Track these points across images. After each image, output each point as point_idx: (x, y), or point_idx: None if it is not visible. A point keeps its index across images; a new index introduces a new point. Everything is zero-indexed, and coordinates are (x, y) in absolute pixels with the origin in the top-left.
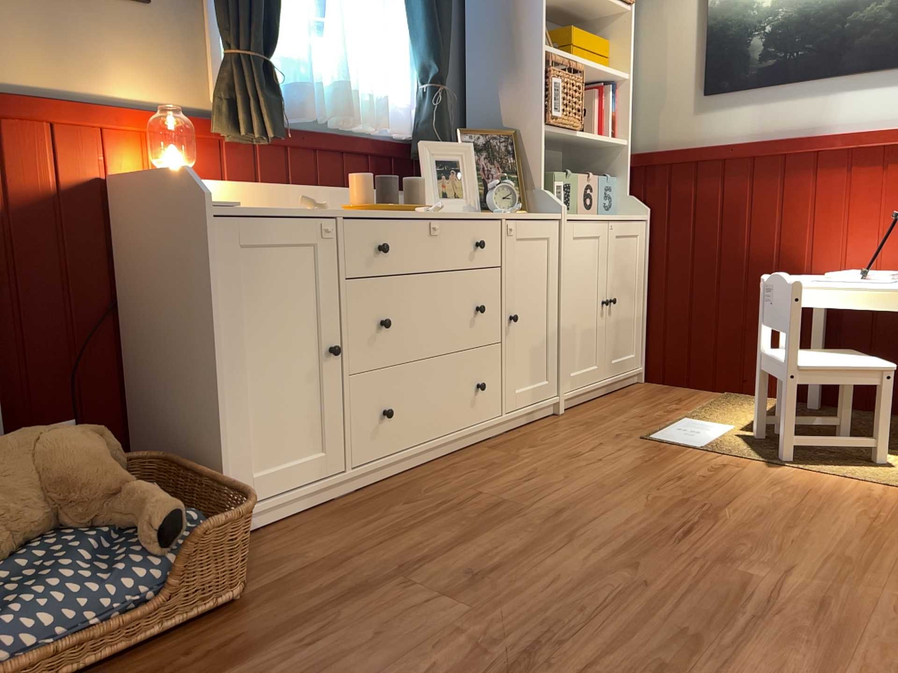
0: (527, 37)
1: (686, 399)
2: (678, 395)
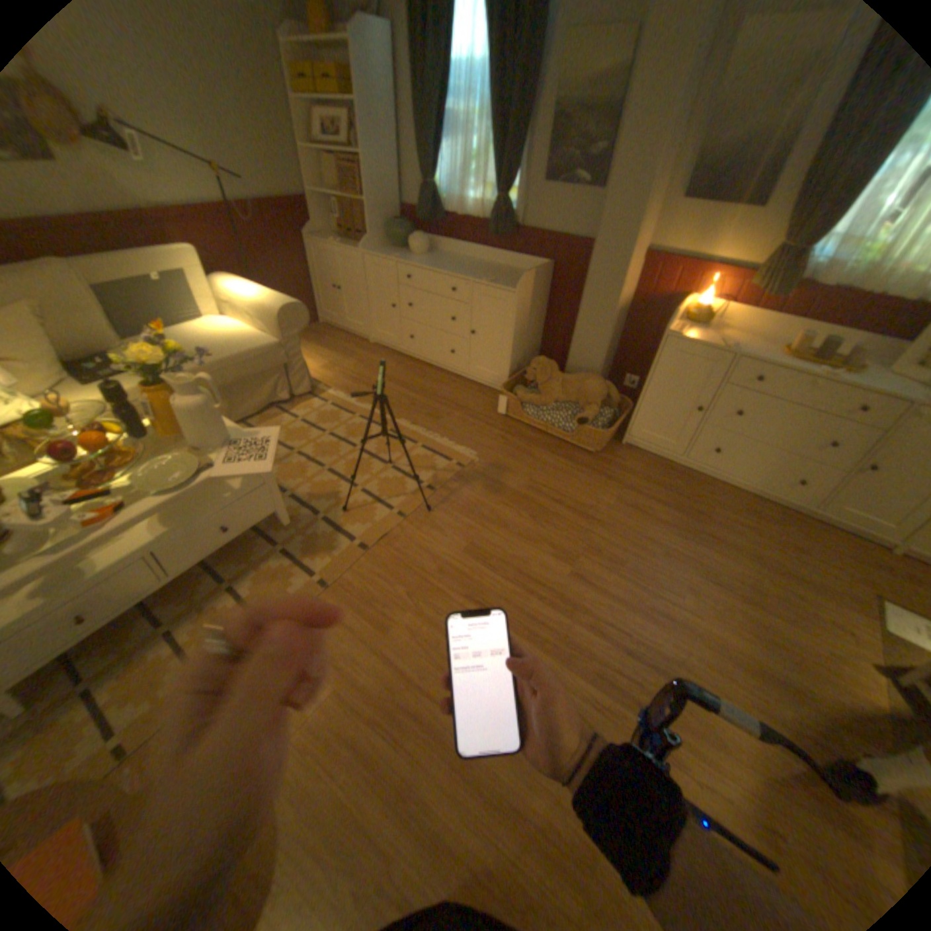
0: None
1: None
2: None
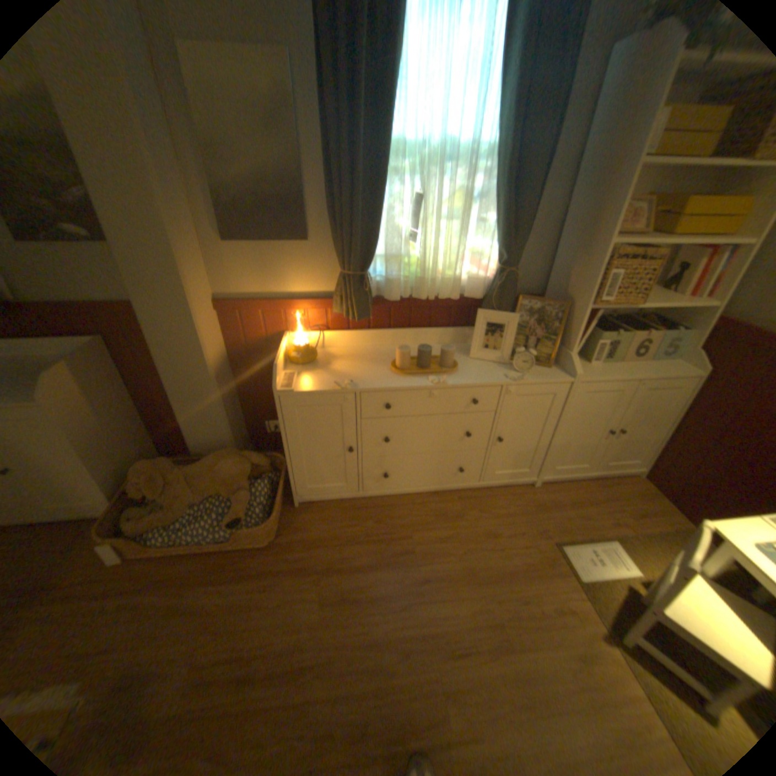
0: (604, 226)
1: (651, 518)
2: (652, 509)
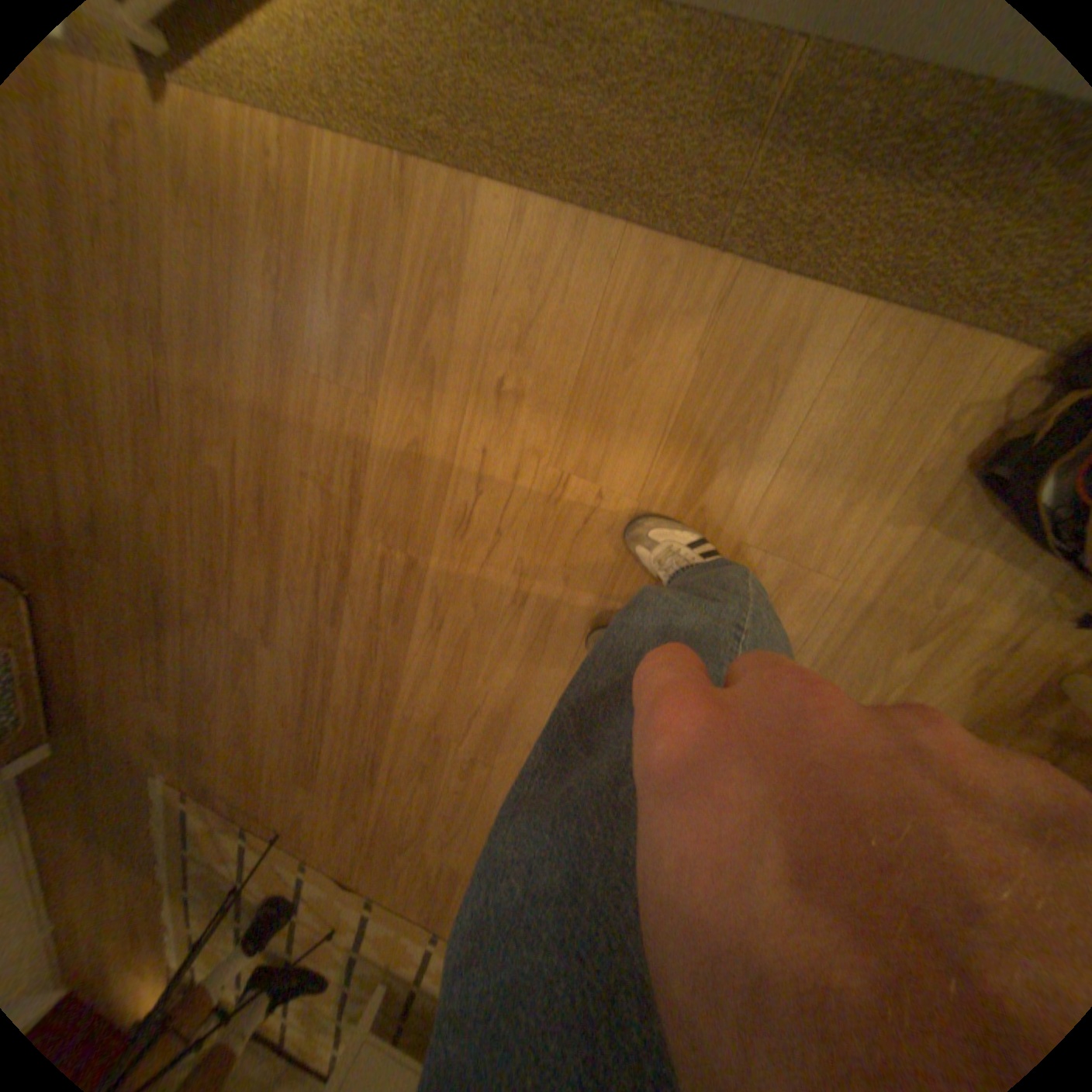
0: None
1: None
2: None
